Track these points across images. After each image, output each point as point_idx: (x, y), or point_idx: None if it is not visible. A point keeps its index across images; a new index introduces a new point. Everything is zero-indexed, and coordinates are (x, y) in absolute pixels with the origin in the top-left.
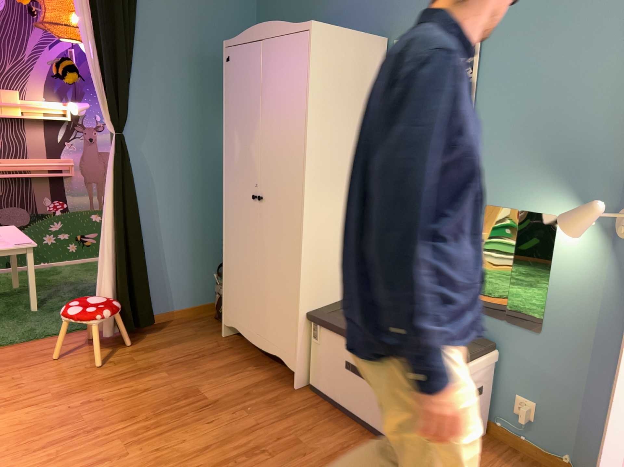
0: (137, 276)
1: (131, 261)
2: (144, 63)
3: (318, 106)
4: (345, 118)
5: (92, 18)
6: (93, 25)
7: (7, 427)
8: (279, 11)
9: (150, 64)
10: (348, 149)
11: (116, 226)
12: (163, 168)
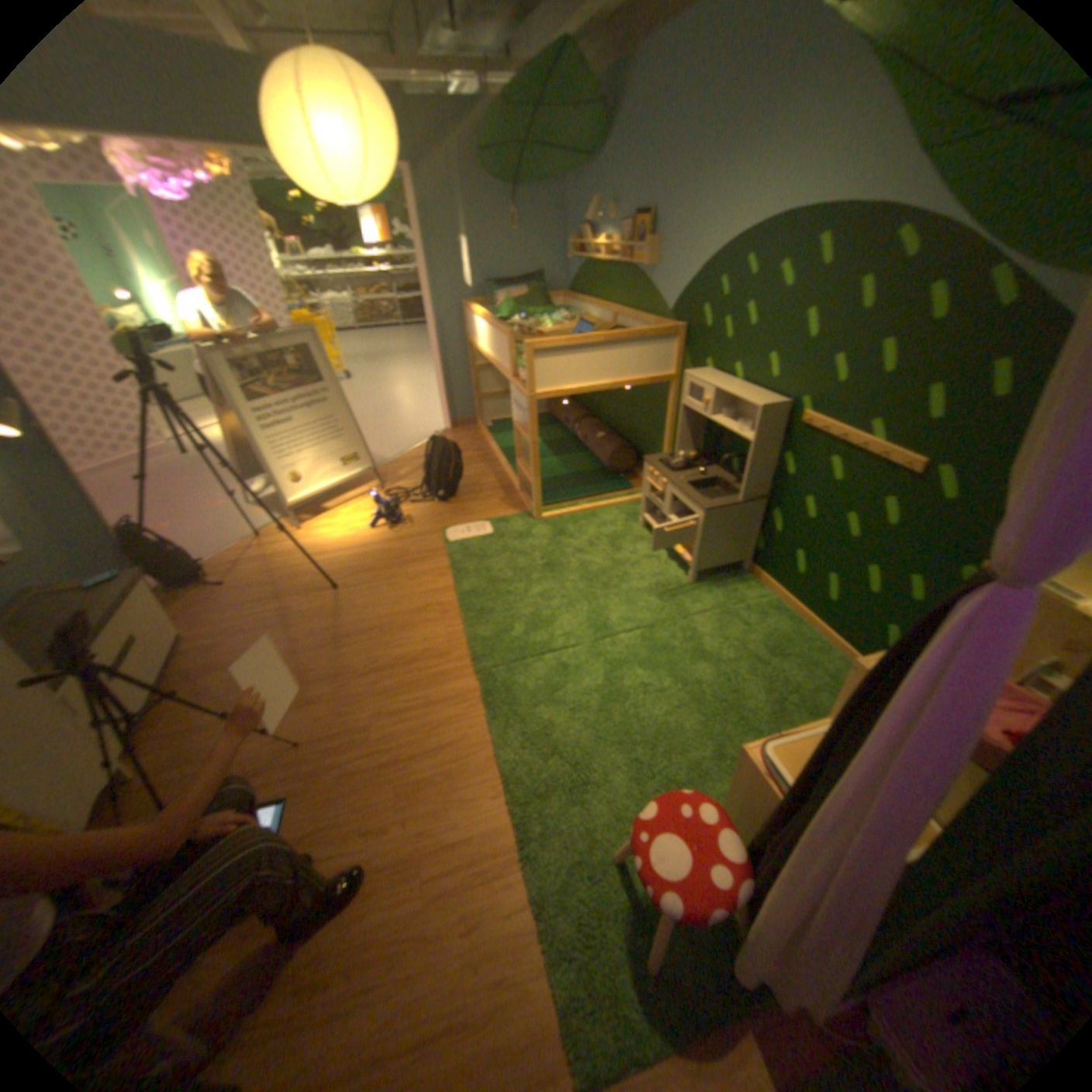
0: None
1: None
2: None
3: None
4: None
5: None
6: None
7: (475, 804)
8: None
9: None
10: None
11: None
12: None
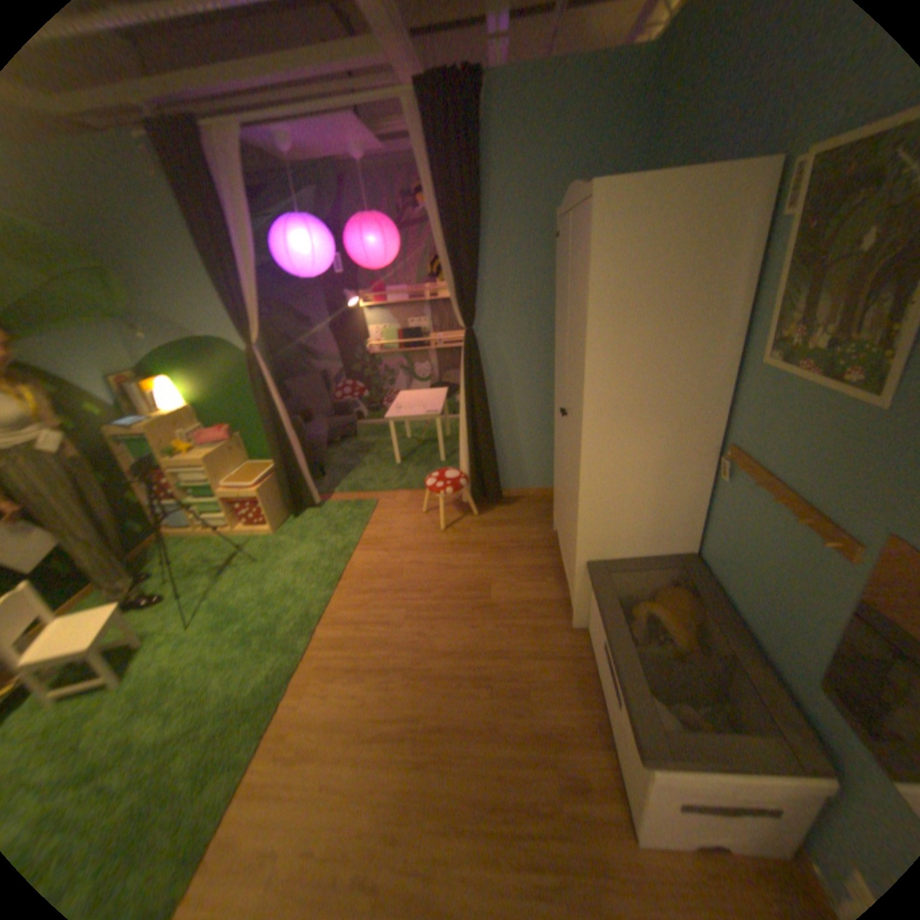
0: (486, 460)
1: (480, 446)
2: (497, 248)
3: (606, 311)
4: (661, 323)
5: (442, 214)
6: (444, 221)
7: (363, 563)
8: (667, 128)
9: (503, 247)
10: (667, 368)
11: (464, 416)
12: (519, 357)
